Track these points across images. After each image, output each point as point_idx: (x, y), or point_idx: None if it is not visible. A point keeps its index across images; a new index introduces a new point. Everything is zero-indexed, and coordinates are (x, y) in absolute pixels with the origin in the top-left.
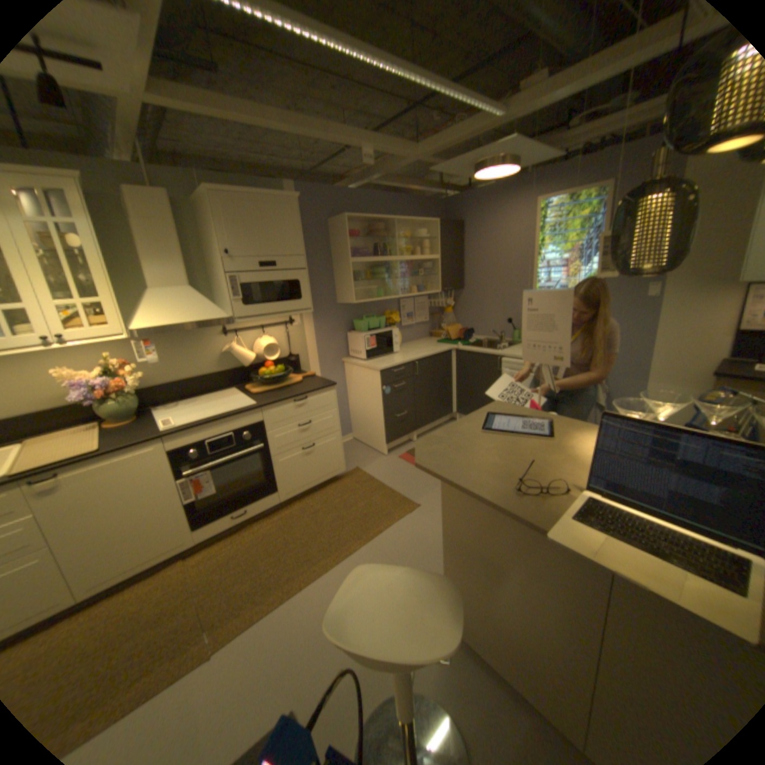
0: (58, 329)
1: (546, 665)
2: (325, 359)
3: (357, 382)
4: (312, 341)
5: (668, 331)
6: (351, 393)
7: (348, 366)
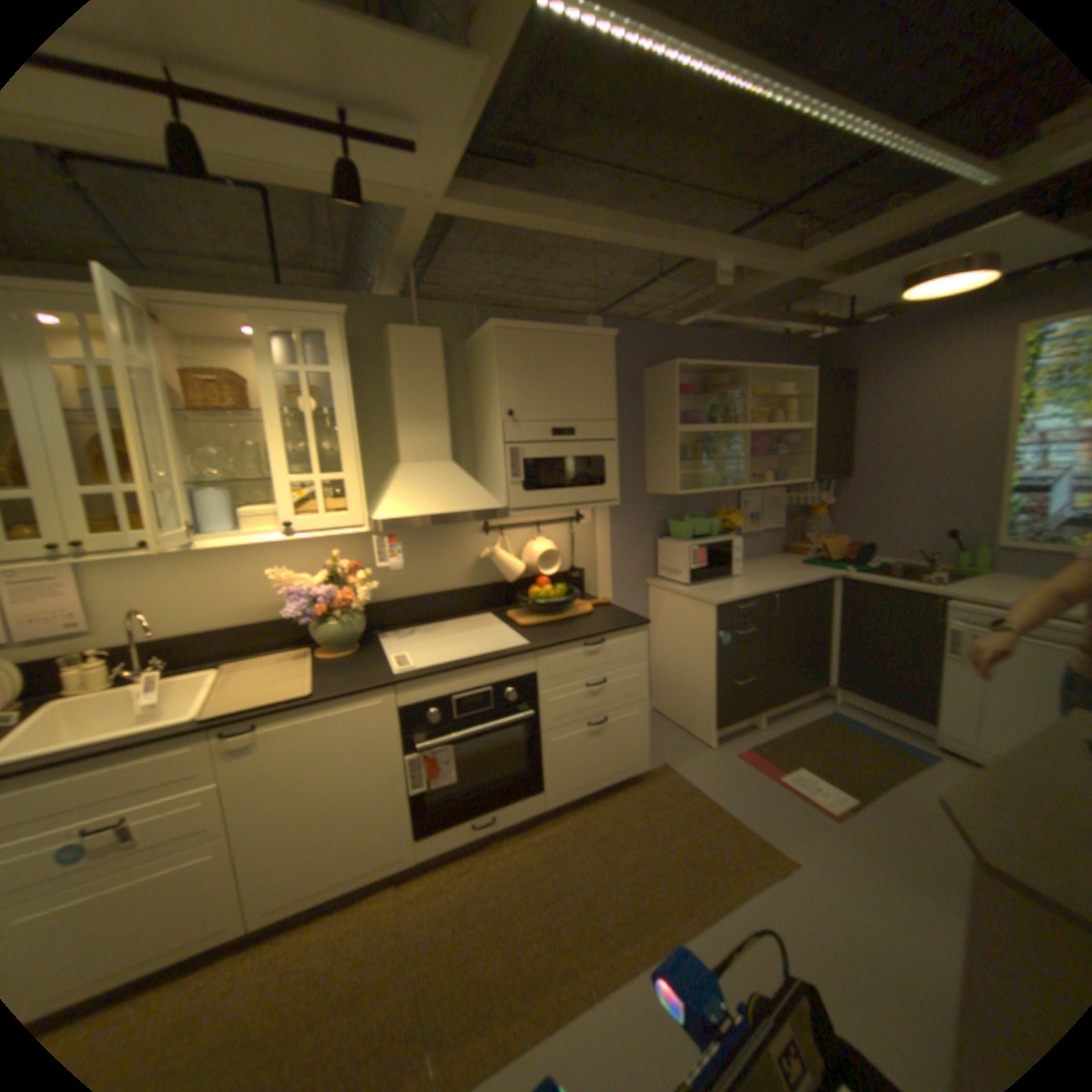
0: (291, 514)
1: None
2: (621, 578)
3: (671, 618)
4: (606, 549)
5: None
6: (657, 634)
7: (656, 591)
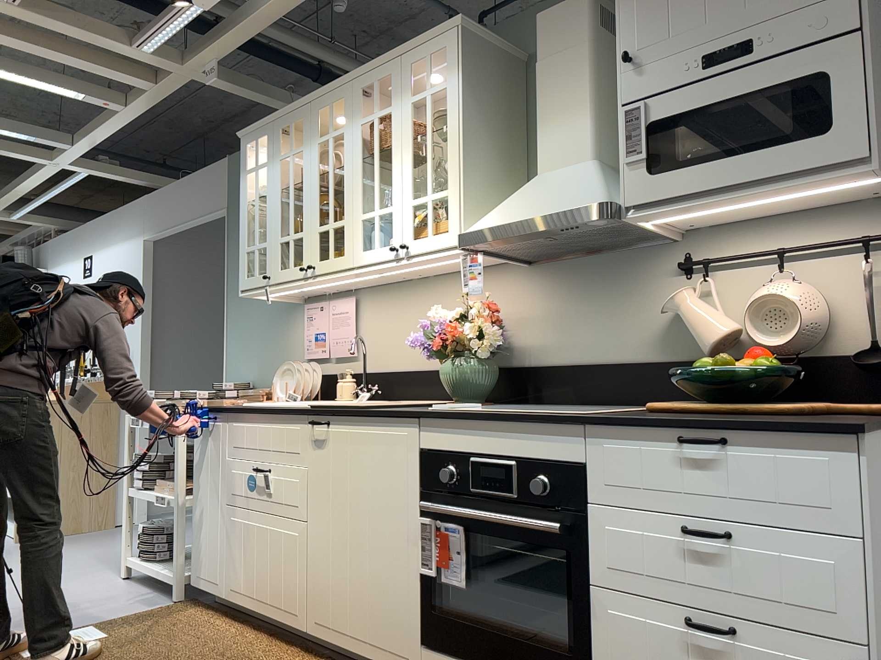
0: (407, 235)
1: None
2: None
3: None
4: None
5: None
6: None
7: None
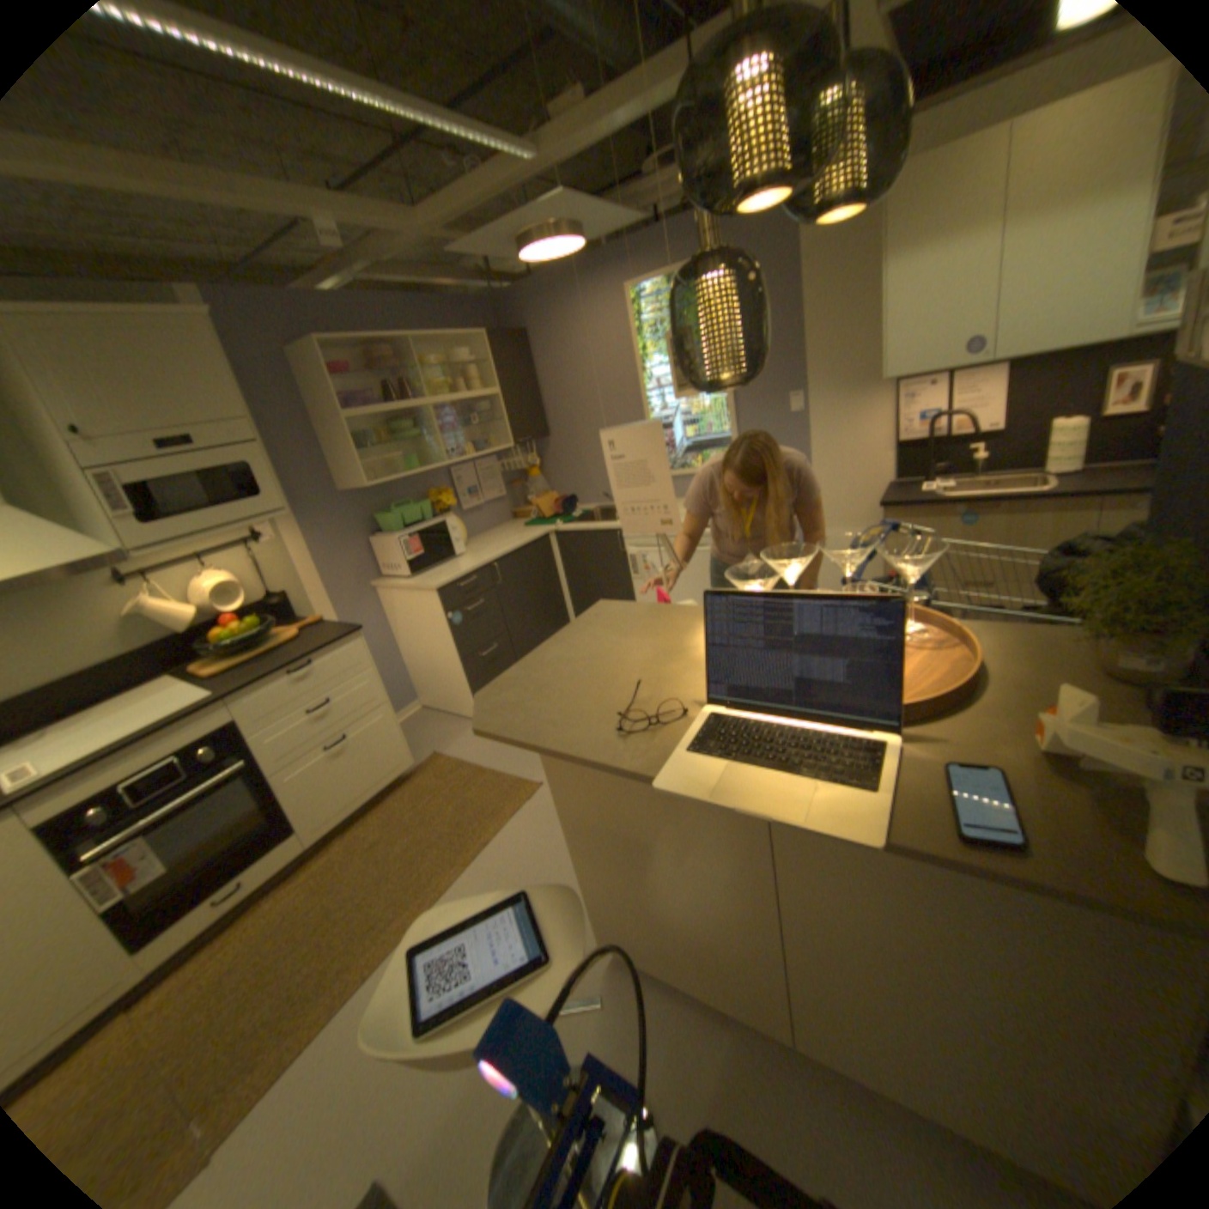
0: None
1: (725, 955)
2: (337, 589)
3: (404, 615)
4: (305, 563)
5: (822, 457)
6: (398, 635)
7: (382, 592)
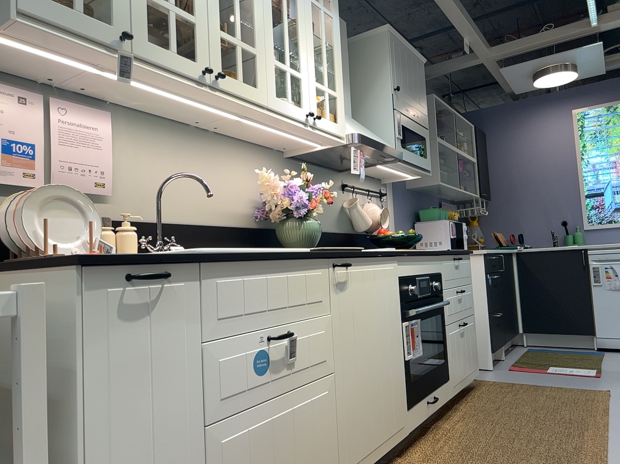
0: (315, 109)
1: None
2: None
3: None
4: (394, 223)
5: None
6: None
7: None
